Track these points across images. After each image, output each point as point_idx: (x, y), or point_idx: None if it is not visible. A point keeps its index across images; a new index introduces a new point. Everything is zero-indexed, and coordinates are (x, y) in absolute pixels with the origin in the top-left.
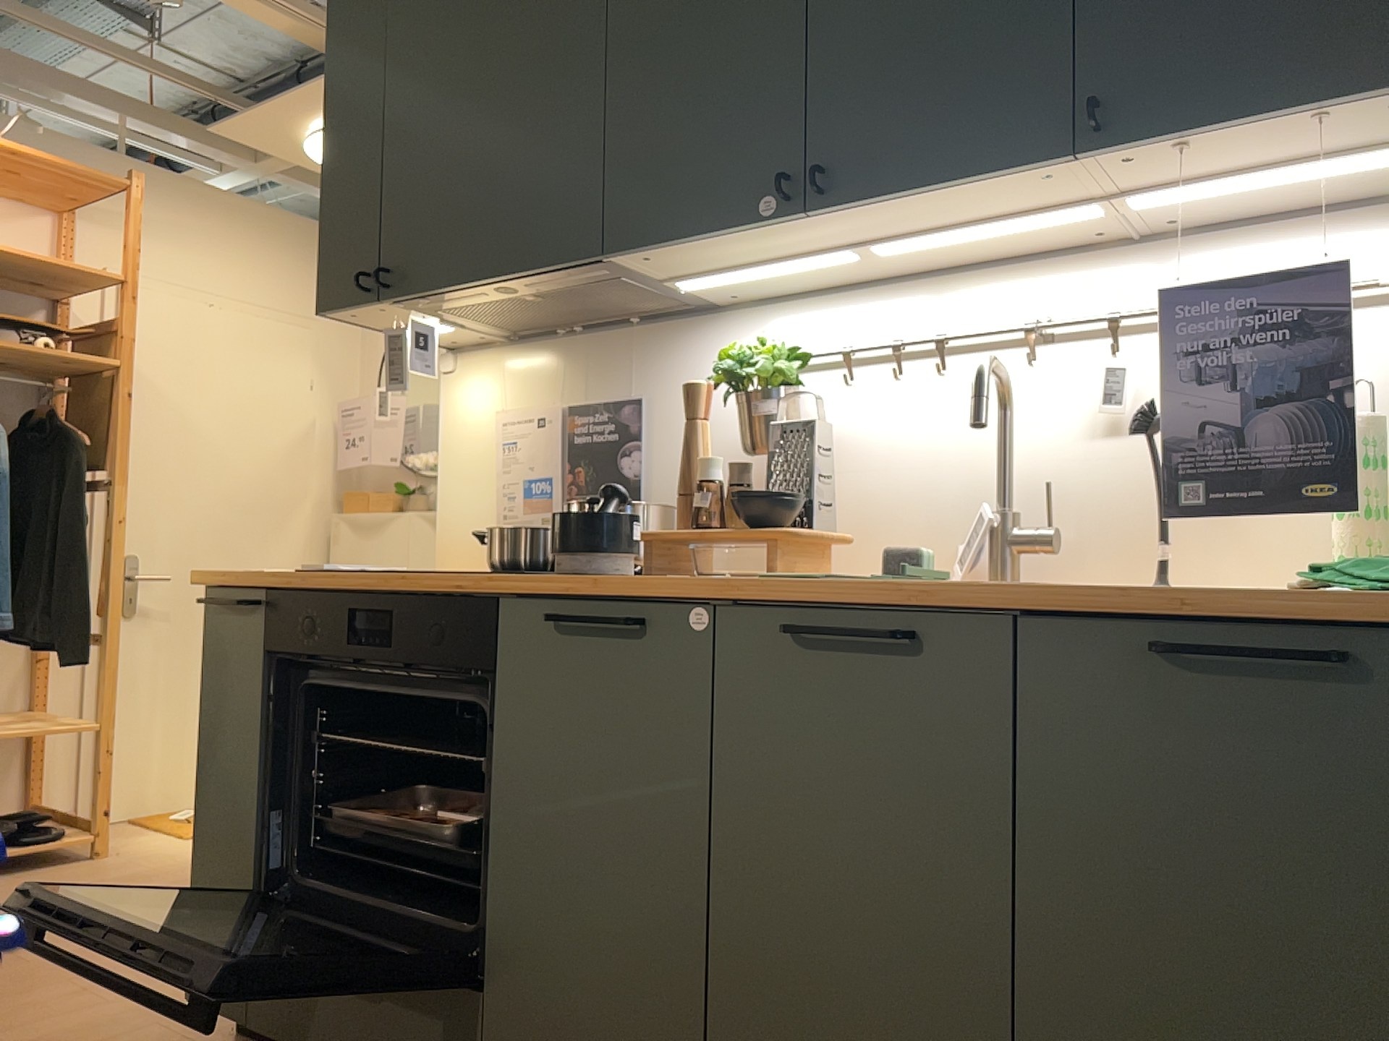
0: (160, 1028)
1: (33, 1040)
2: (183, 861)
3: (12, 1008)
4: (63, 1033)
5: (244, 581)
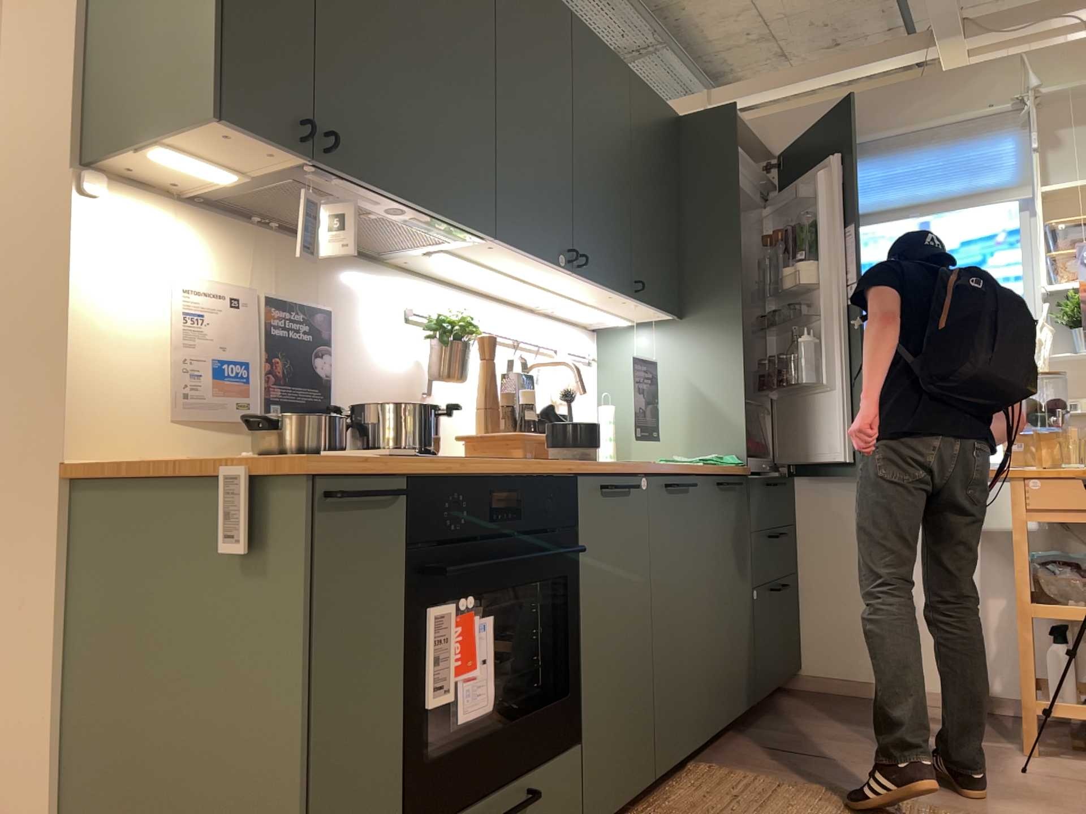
0: None
1: None
2: None
3: None
4: None
5: (386, 468)
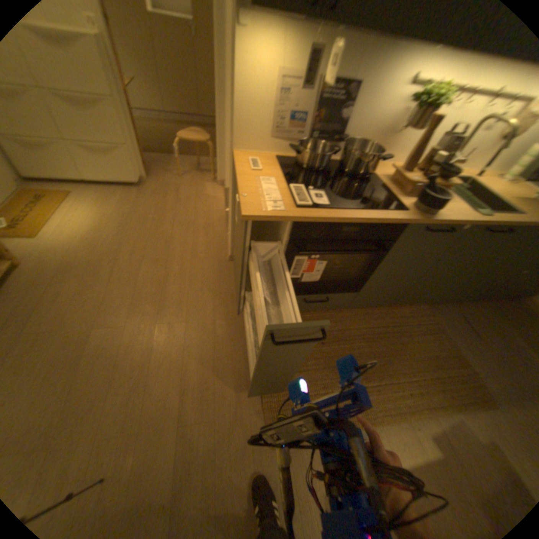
0: (217, 320)
1: (195, 346)
2: (64, 250)
3: (163, 342)
4: (197, 338)
5: (282, 219)
